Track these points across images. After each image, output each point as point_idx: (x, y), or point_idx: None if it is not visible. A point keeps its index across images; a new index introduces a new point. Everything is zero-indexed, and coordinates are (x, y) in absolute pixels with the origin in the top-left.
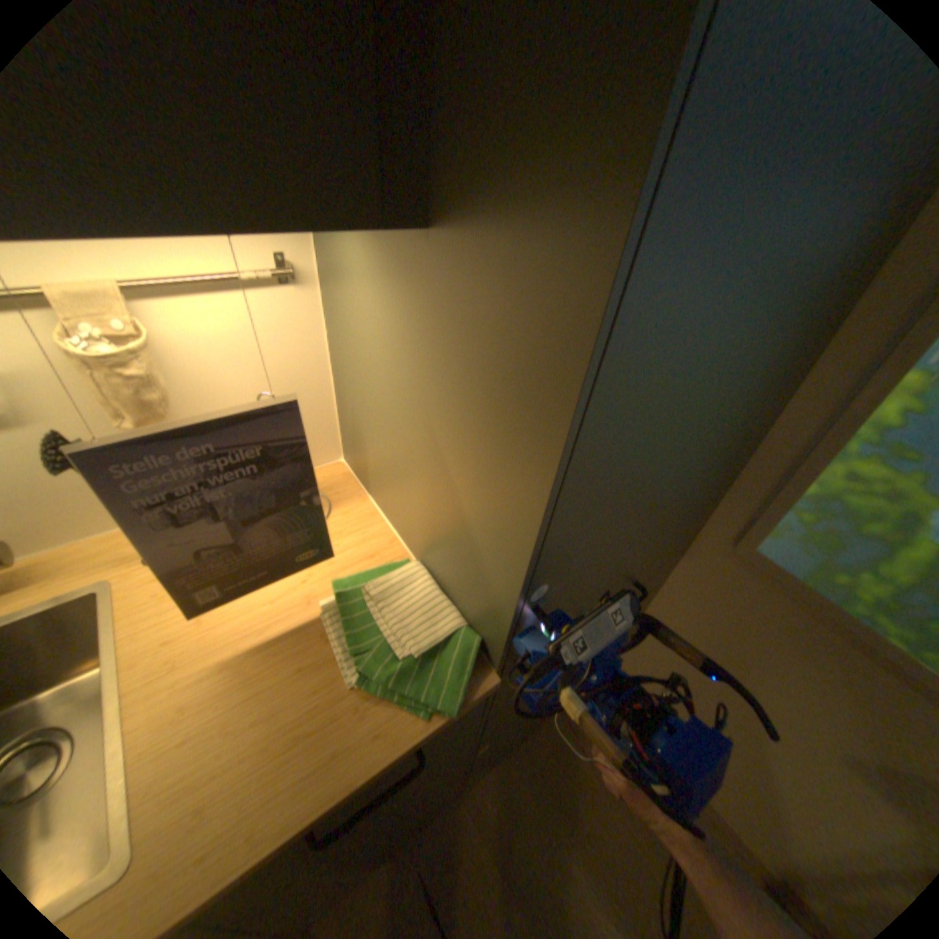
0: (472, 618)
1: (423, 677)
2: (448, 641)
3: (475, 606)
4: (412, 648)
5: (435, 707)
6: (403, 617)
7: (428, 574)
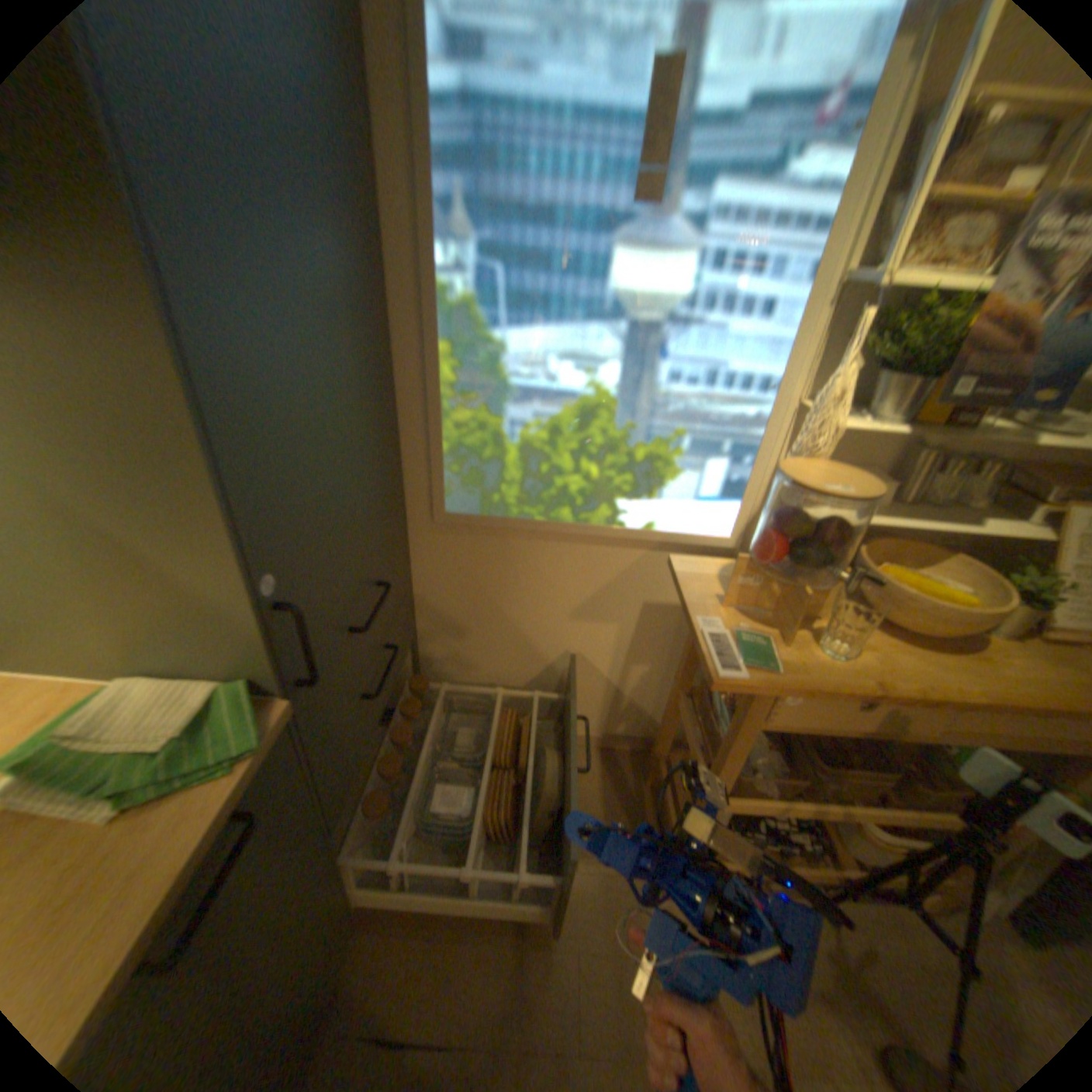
0: (220, 672)
1: (195, 746)
2: (205, 704)
3: (214, 654)
4: (163, 735)
5: (226, 757)
6: (131, 724)
7: (139, 676)
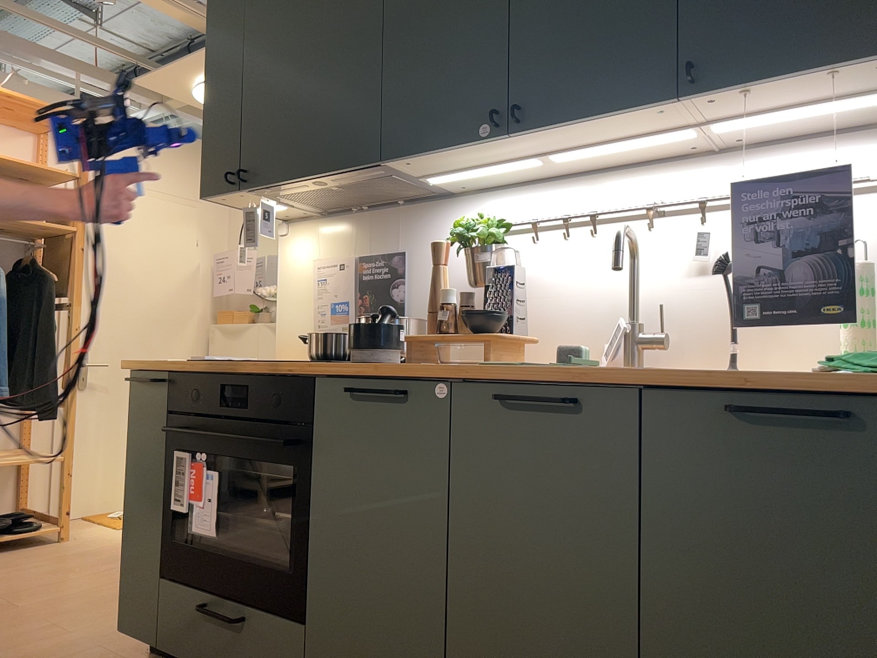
0: None
1: None
2: None
3: None
4: None
5: None
6: None
7: None
